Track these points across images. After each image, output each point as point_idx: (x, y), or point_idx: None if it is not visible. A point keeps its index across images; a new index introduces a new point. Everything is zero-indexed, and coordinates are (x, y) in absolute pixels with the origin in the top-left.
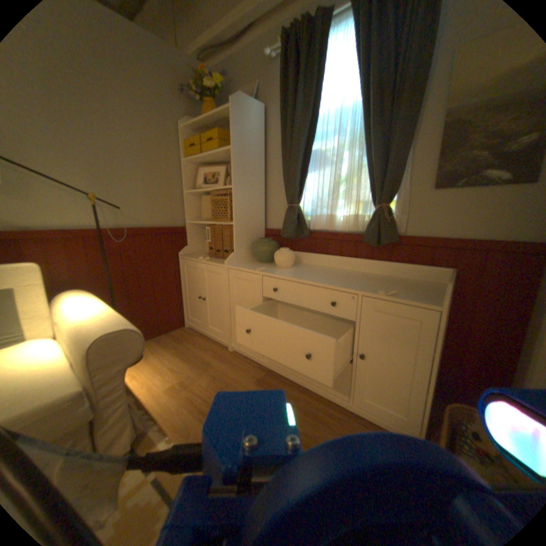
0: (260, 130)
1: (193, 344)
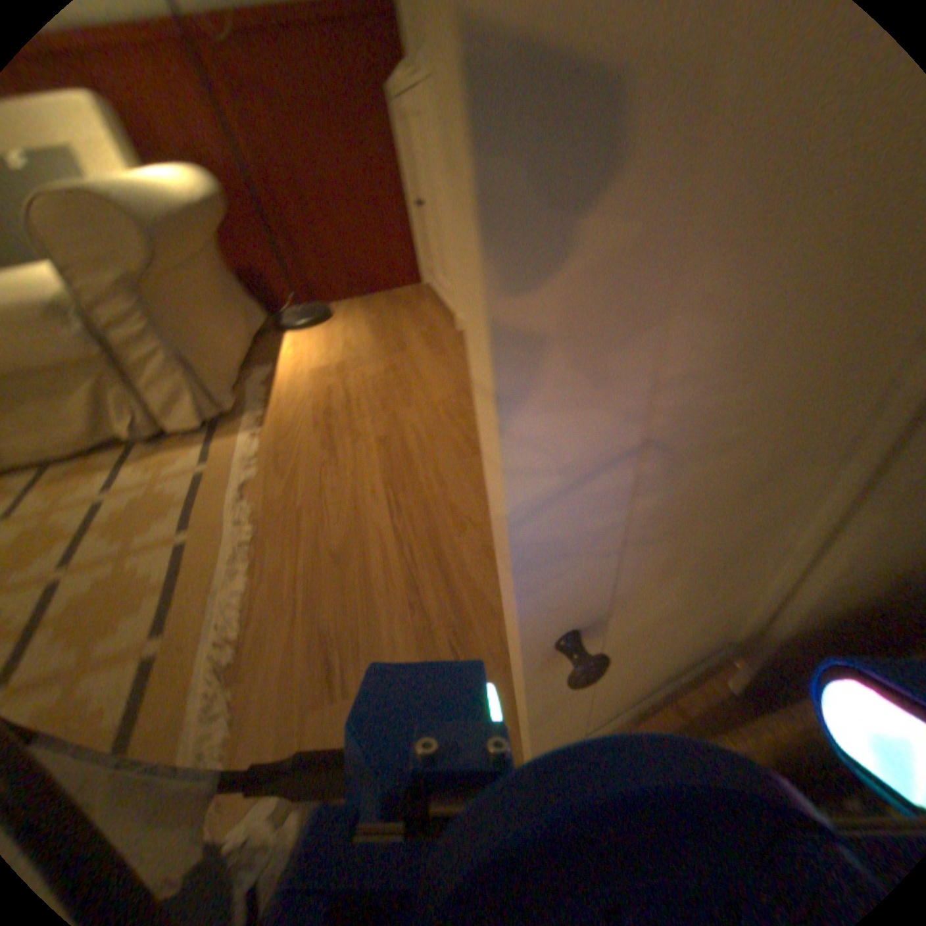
0: None
1: (409, 311)
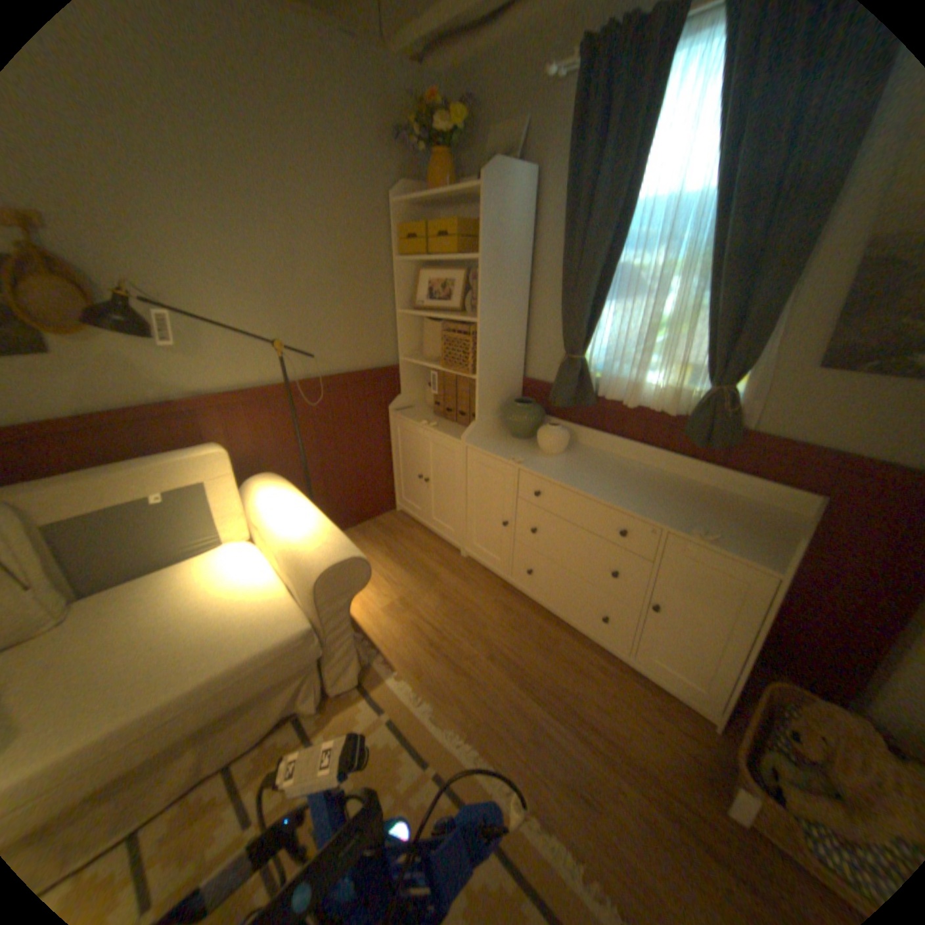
0: (527, 217)
1: (411, 540)
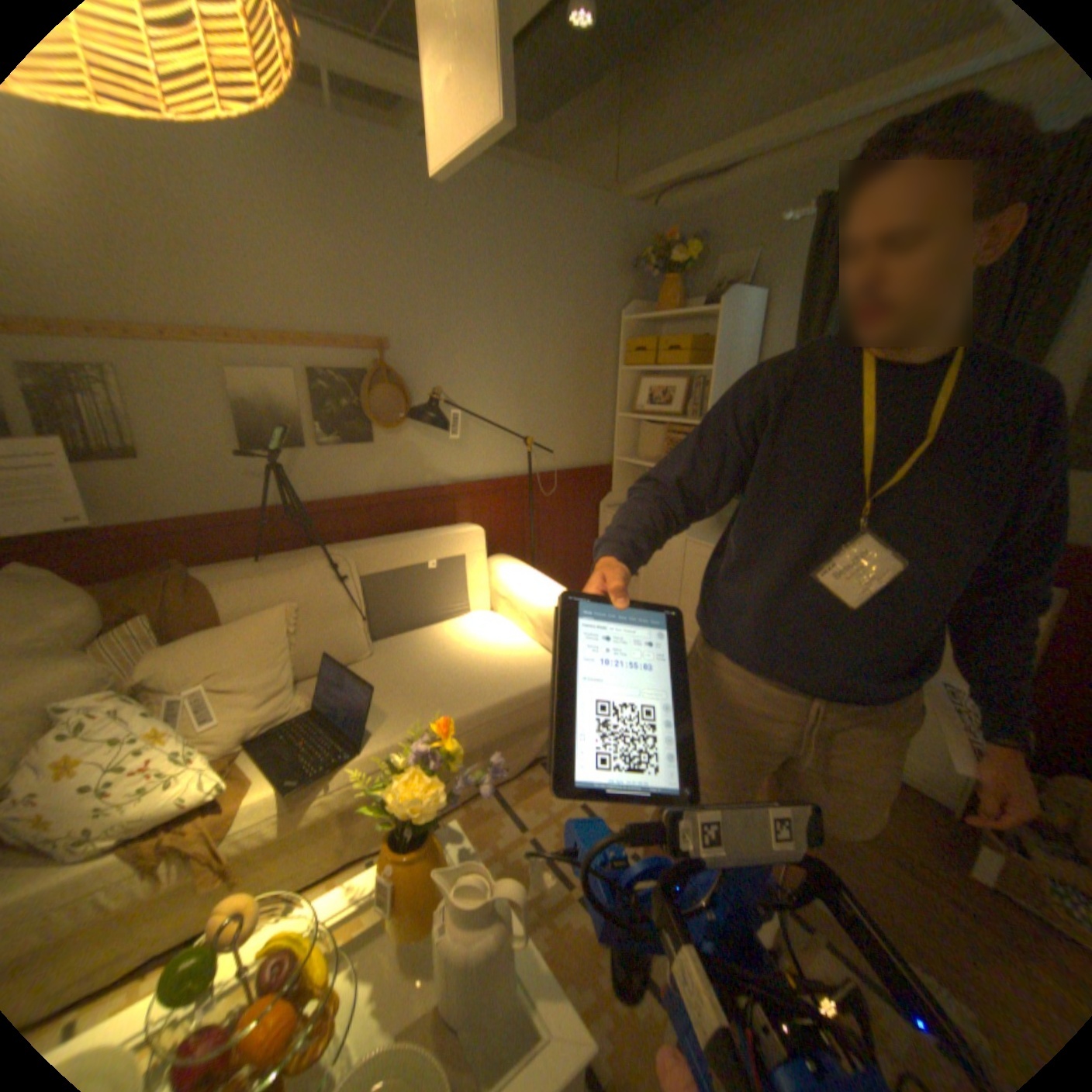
0: (755, 333)
1: None
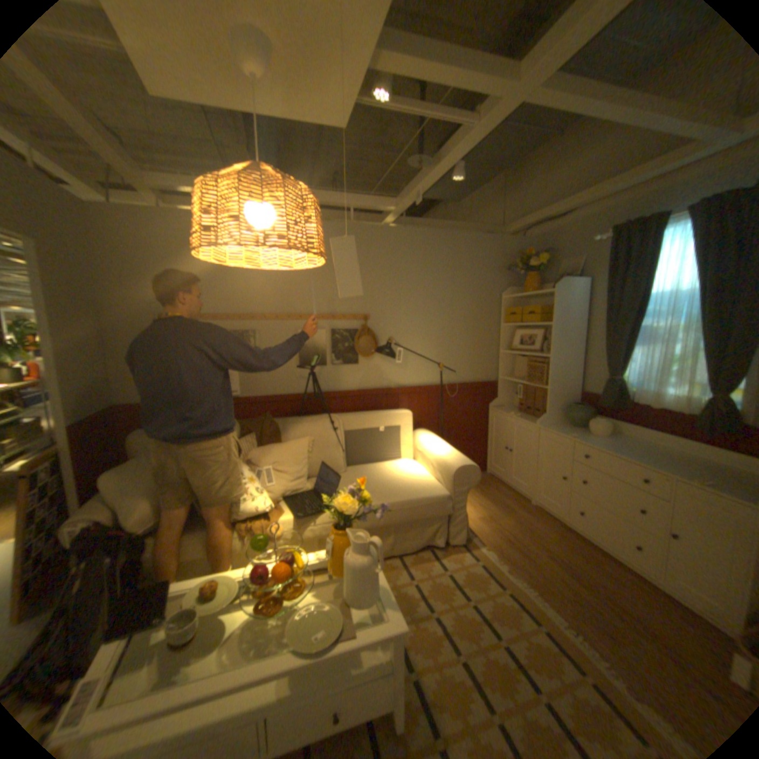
0: (583, 302)
1: (496, 490)
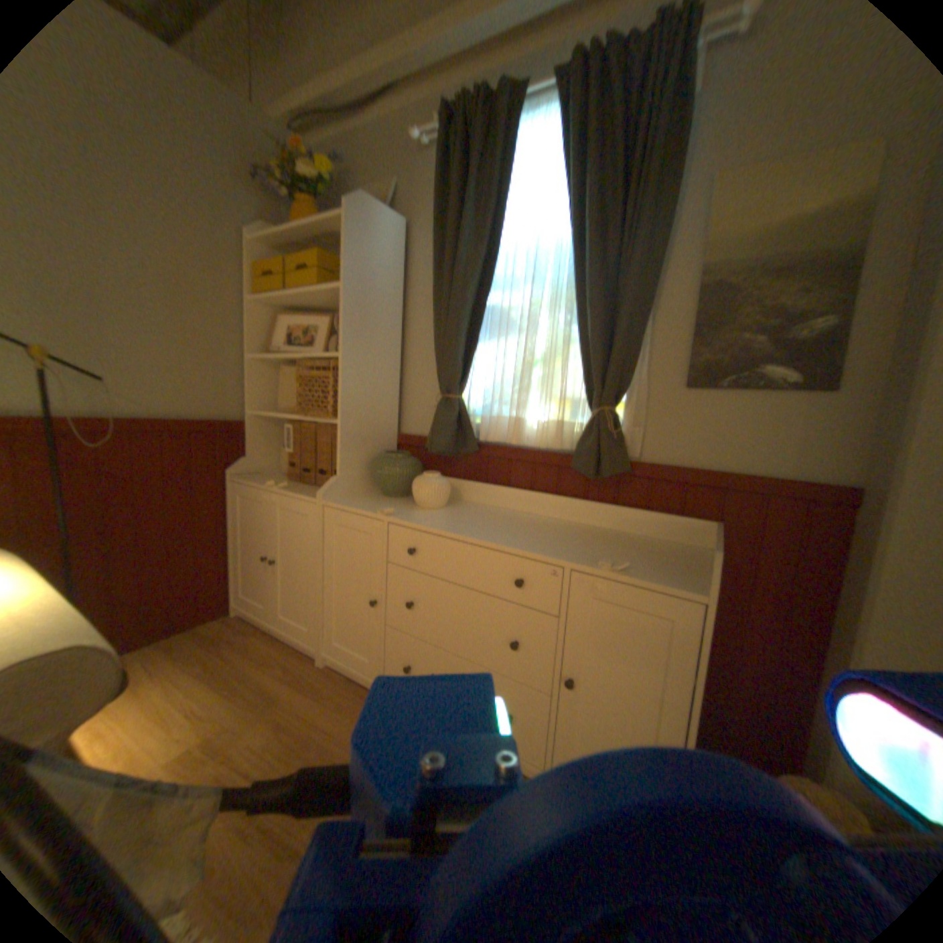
0: (396, 262)
1: (243, 654)
